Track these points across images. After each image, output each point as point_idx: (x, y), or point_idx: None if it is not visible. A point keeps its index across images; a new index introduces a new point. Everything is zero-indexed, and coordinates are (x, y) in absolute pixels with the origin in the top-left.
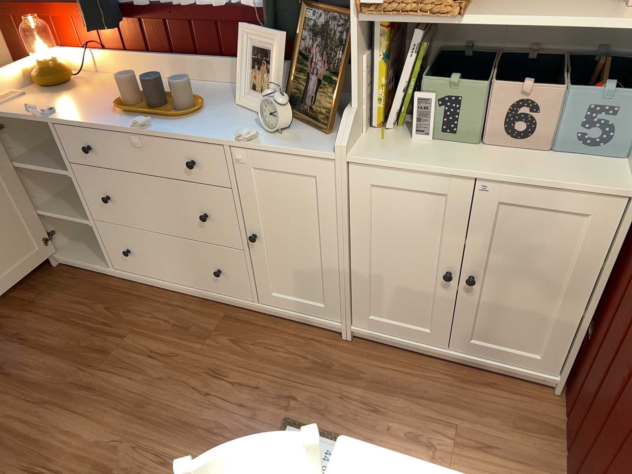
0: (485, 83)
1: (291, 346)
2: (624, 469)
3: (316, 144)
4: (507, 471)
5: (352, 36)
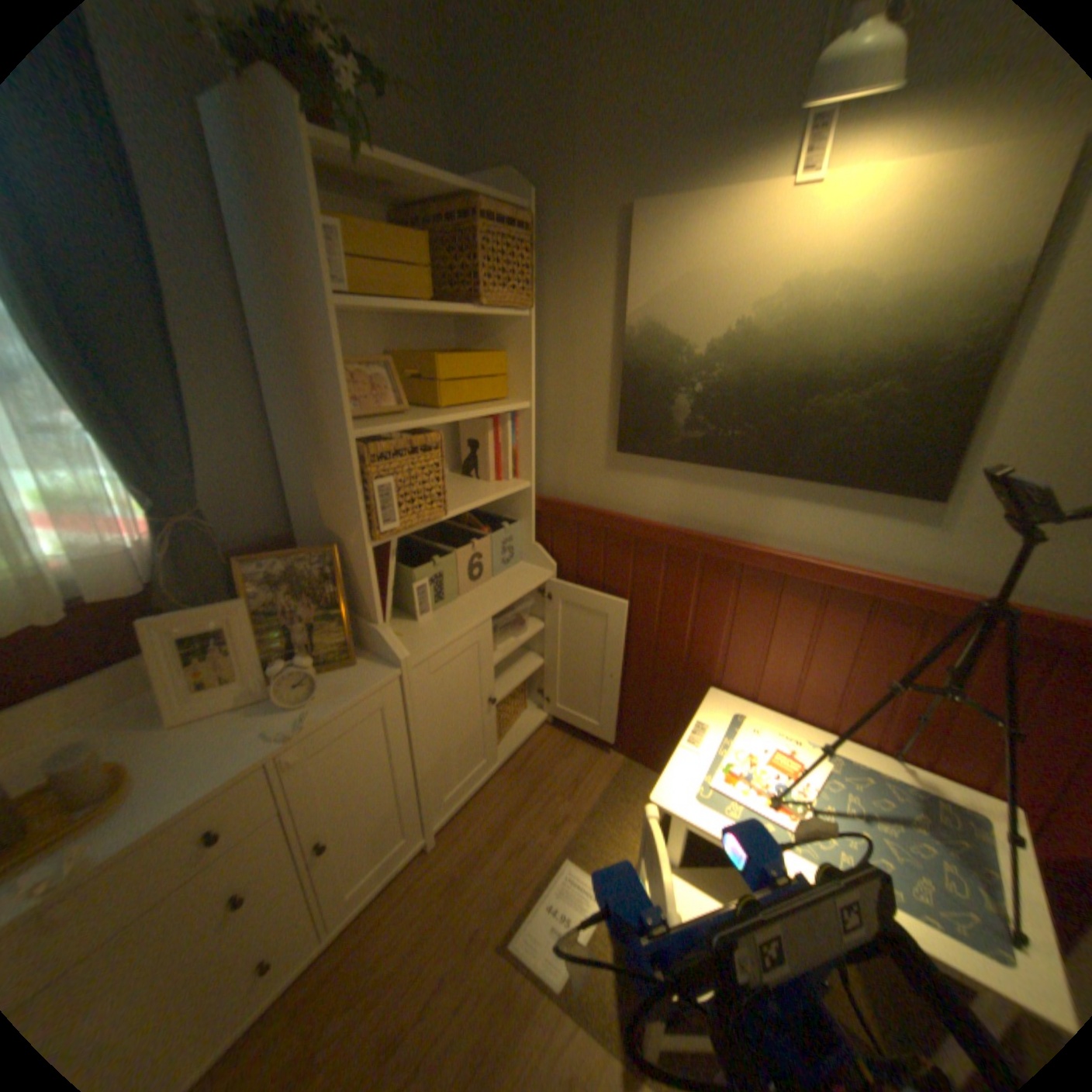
0: (449, 550)
1: (406, 921)
2: (675, 684)
3: (363, 676)
4: (600, 777)
5: (367, 557)
